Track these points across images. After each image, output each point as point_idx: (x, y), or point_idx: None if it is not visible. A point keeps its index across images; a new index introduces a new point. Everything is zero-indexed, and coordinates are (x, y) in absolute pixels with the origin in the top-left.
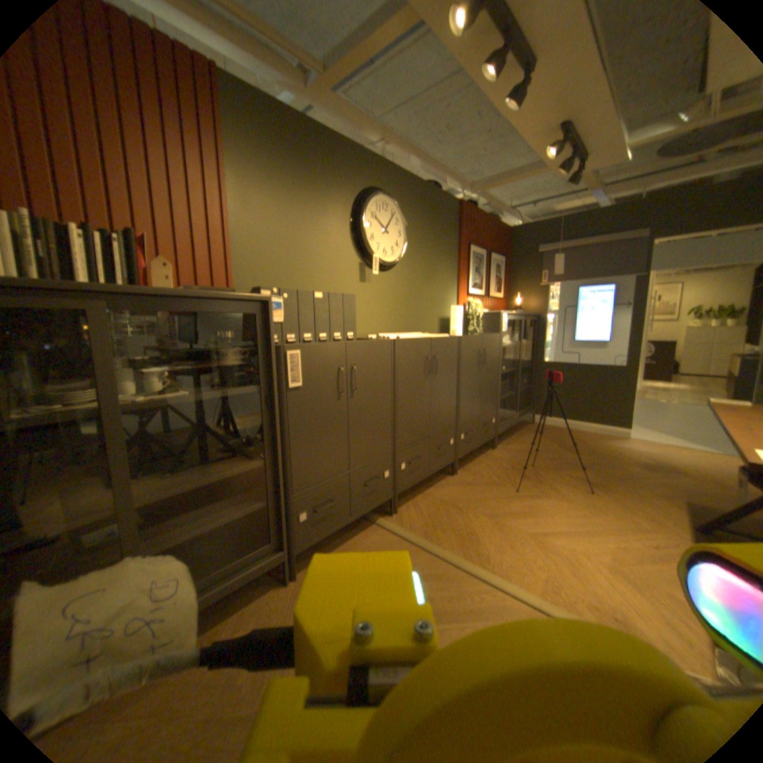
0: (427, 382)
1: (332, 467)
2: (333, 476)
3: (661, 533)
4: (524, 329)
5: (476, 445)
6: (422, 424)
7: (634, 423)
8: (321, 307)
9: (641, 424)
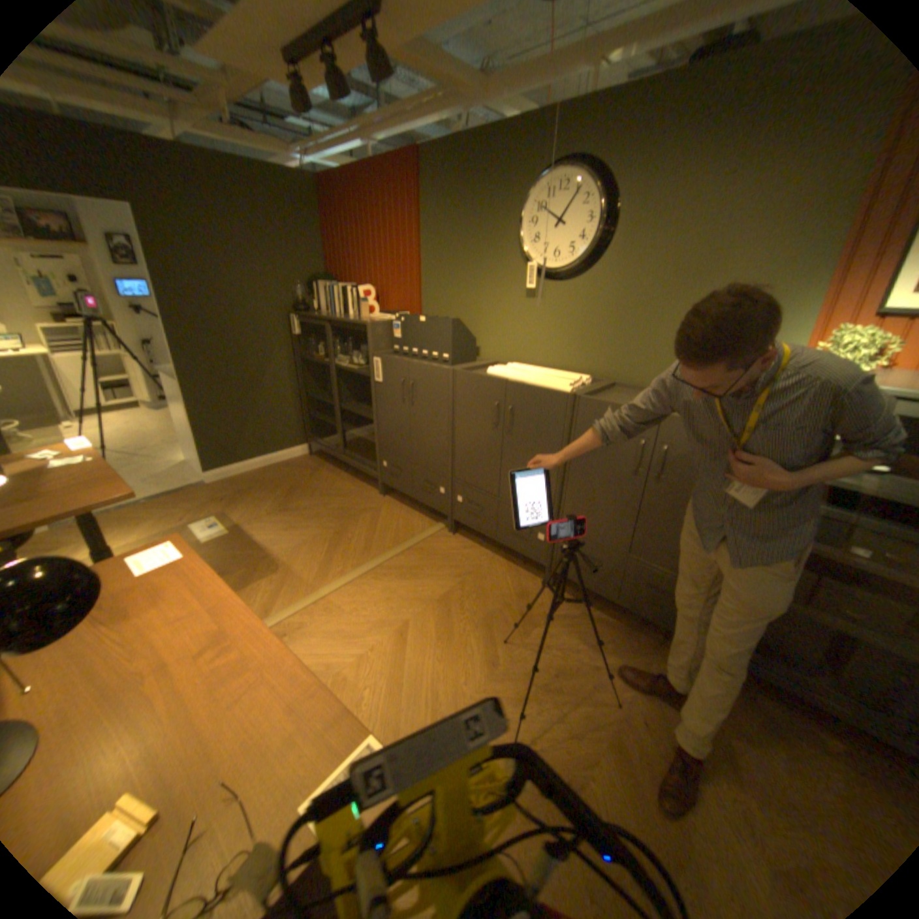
0: (495, 433)
1: (400, 448)
2: (400, 455)
3: None
4: None
5: (610, 597)
6: (485, 477)
7: None
8: (423, 330)
9: None
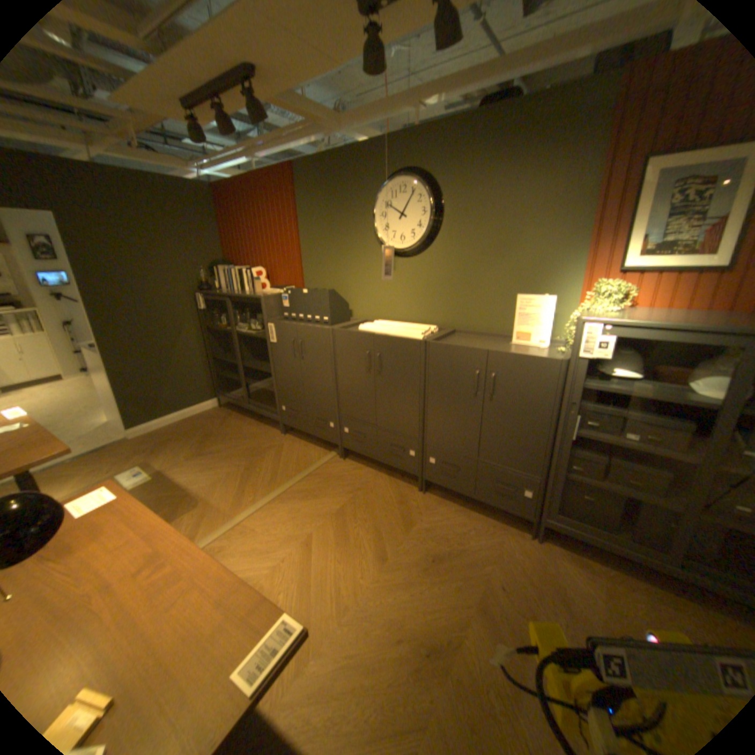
0: (370, 376)
1: (295, 394)
2: (296, 399)
3: (294, 682)
4: None
5: (469, 494)
6: (365, 410)
7: None
8: (307, 299)
9: None
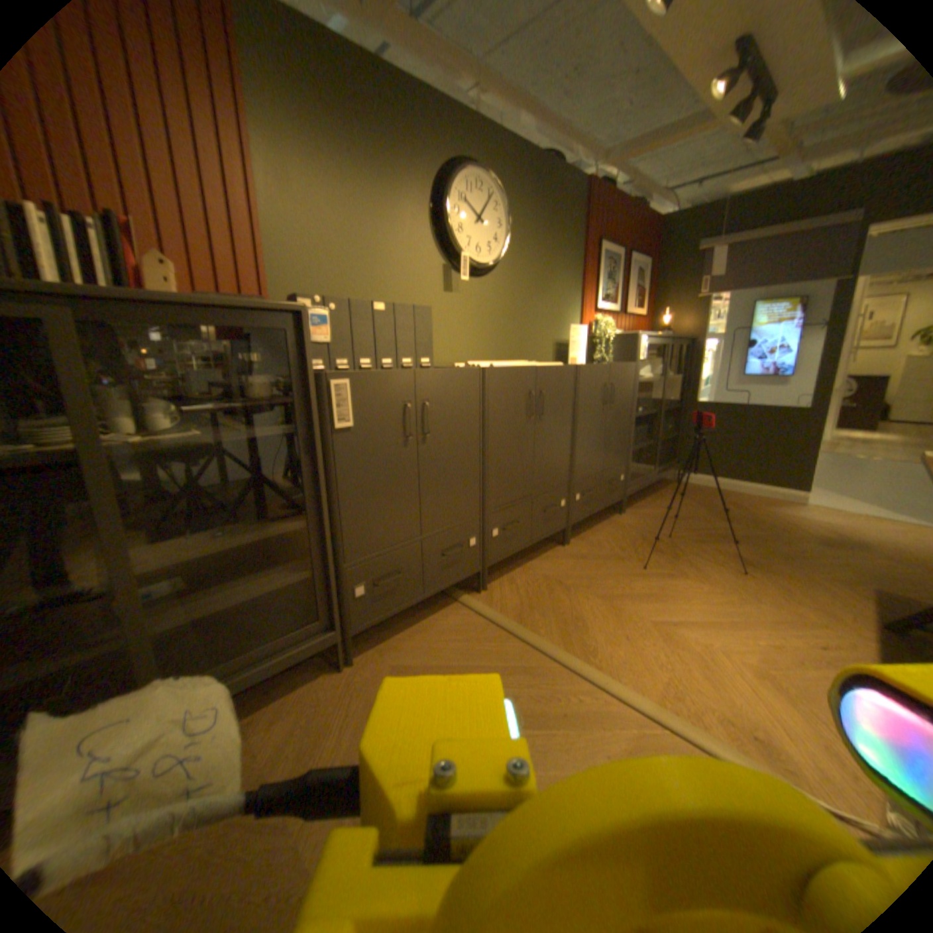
0: (529, 425)
1: (399, 531)
2: (399, 542)
3: (834, 629)
4: (673, 357)
5: (597, 508)
6: (522, 480)
7: (817, 485)
8: (383, 323)
9: (825, 486)
